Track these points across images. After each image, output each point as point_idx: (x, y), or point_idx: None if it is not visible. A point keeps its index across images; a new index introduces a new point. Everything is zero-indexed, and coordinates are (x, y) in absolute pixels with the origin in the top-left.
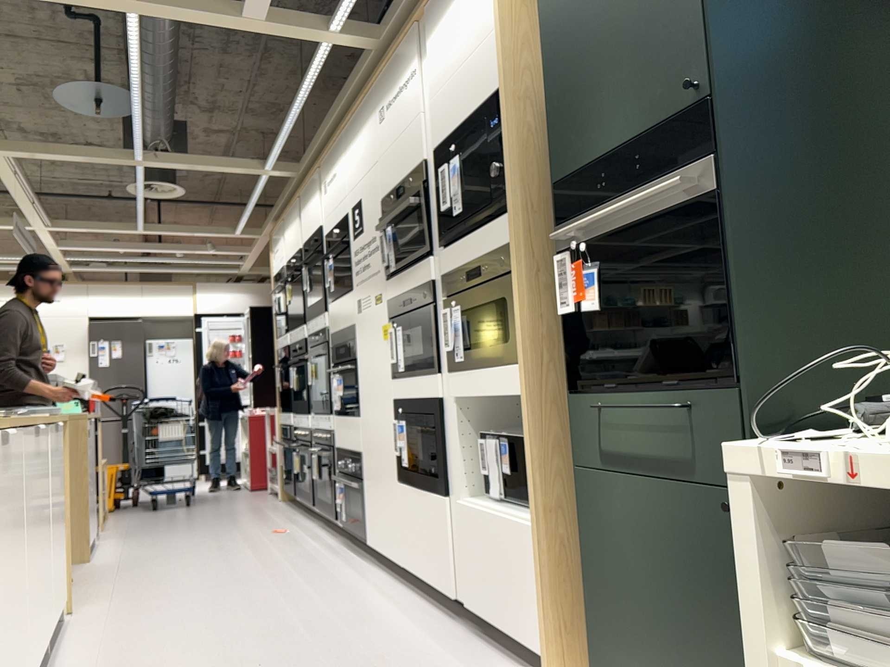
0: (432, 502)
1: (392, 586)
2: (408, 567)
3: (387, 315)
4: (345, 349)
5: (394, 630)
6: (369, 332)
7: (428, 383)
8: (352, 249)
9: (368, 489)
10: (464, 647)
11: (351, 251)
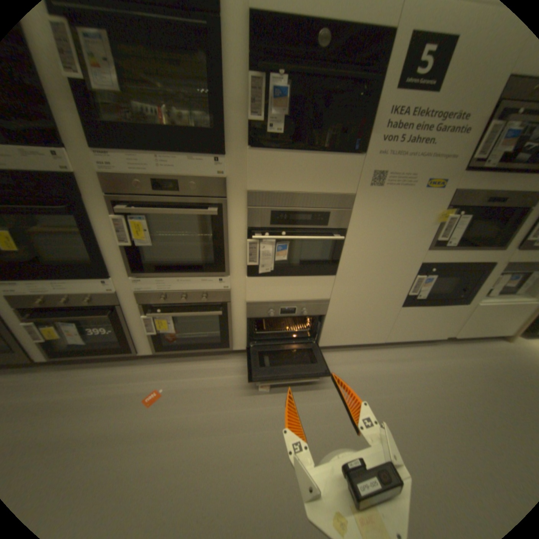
0: (448, 310)
1: (377, 355)
2: (392, 341)
3: (450, 202)
4: (317, 216)
5: (453, 370)
6: (397, 209)
7: (487, 254)
8: (388, 101)
9: (333, 319)
10: (470, 352)
11: (382, 100)
